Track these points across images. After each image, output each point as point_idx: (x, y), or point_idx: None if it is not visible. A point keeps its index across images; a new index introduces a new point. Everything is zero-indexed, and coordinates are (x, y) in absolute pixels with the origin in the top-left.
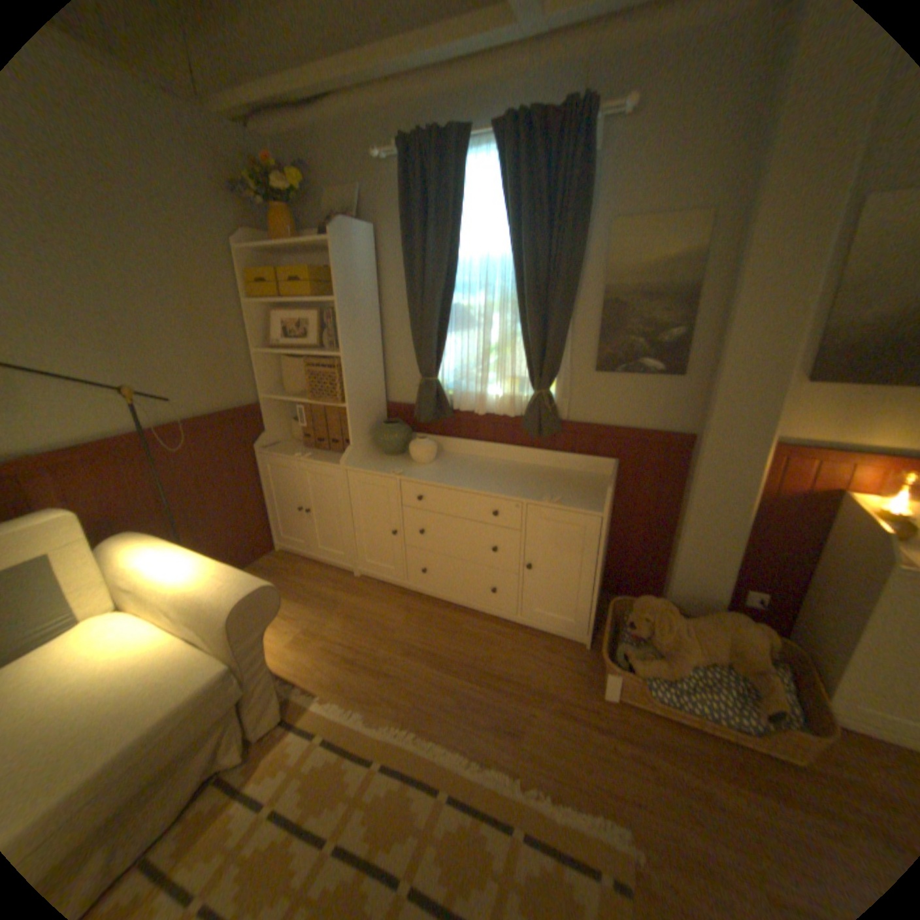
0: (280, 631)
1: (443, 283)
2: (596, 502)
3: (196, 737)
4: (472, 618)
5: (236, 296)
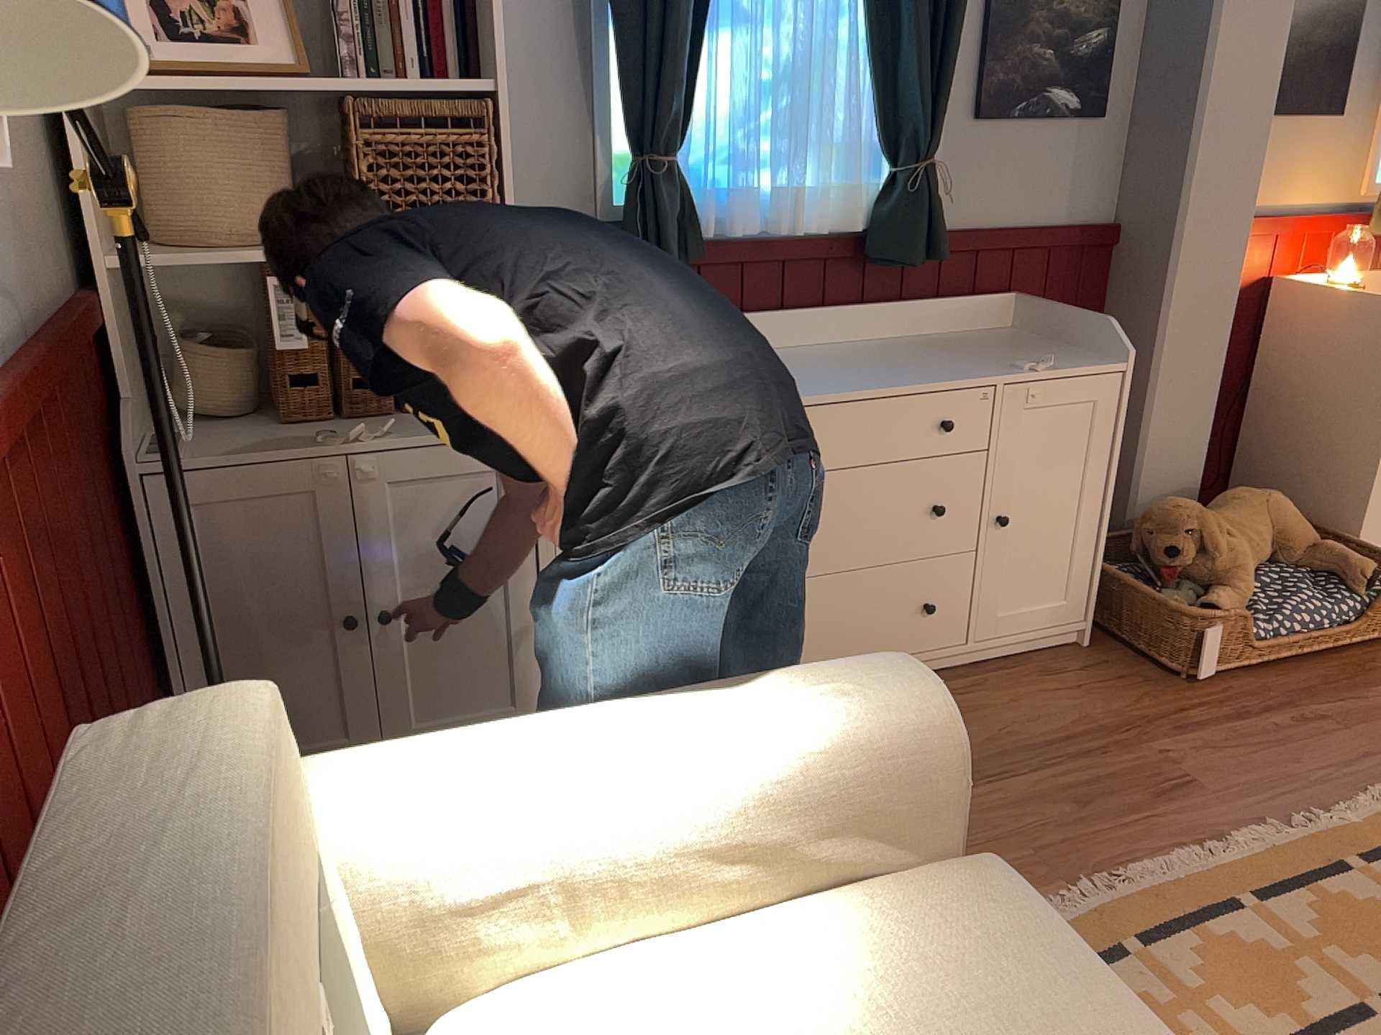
0: None
1: None
2: (1085, 354)
3: None
4: None
5: None
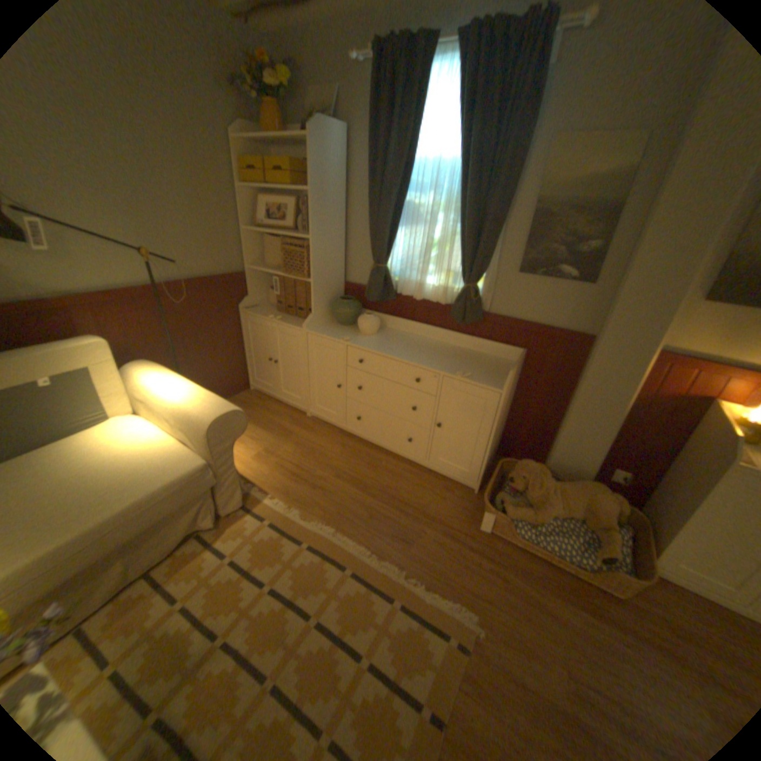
0: (248, 447)
1: (400, 182)
2: (500, 382)
3: (183, 505)
4: (391, 459)
5: (232, 179)
